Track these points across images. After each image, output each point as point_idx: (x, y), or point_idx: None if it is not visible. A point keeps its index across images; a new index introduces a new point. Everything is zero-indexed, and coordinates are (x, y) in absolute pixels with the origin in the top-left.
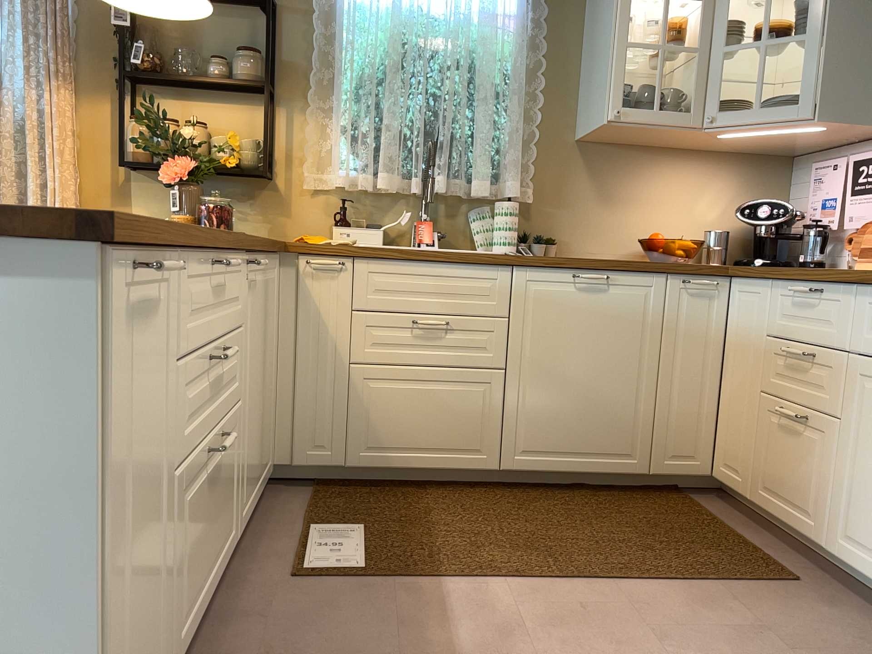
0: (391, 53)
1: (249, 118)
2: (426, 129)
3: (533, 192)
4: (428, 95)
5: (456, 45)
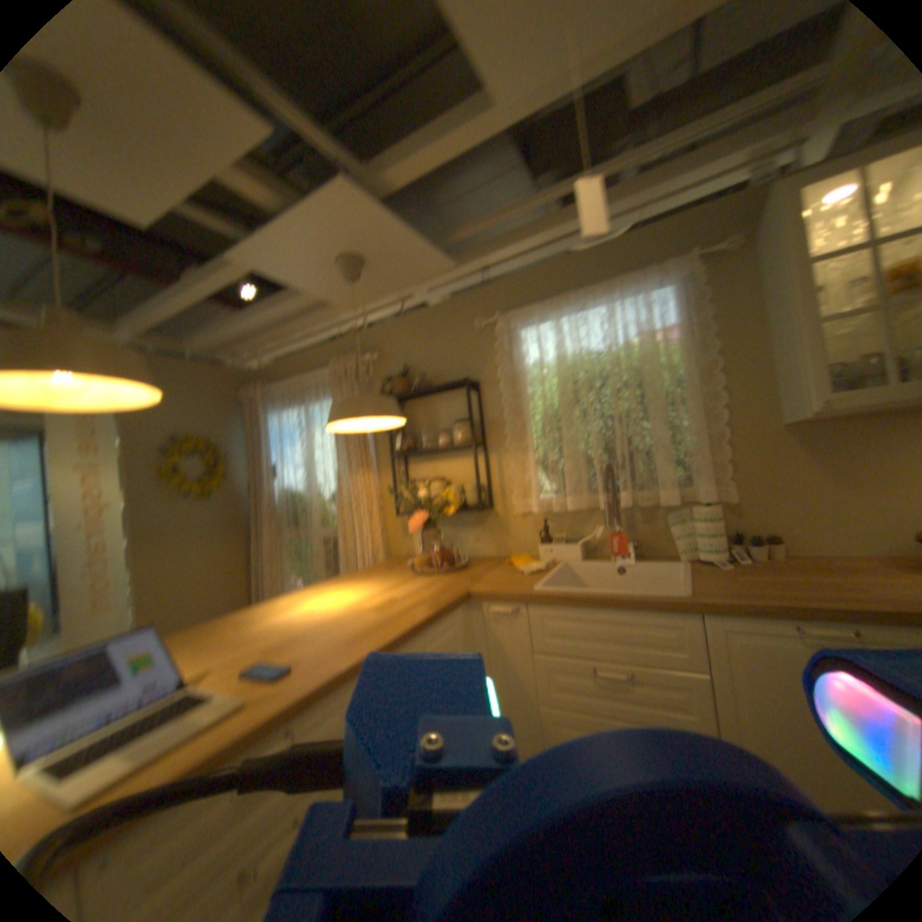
0: (561, 395)
1: (471, 467)
2: (608, 449)
3: (738, 492)
4: (604, 419)
5: (619, 371)
